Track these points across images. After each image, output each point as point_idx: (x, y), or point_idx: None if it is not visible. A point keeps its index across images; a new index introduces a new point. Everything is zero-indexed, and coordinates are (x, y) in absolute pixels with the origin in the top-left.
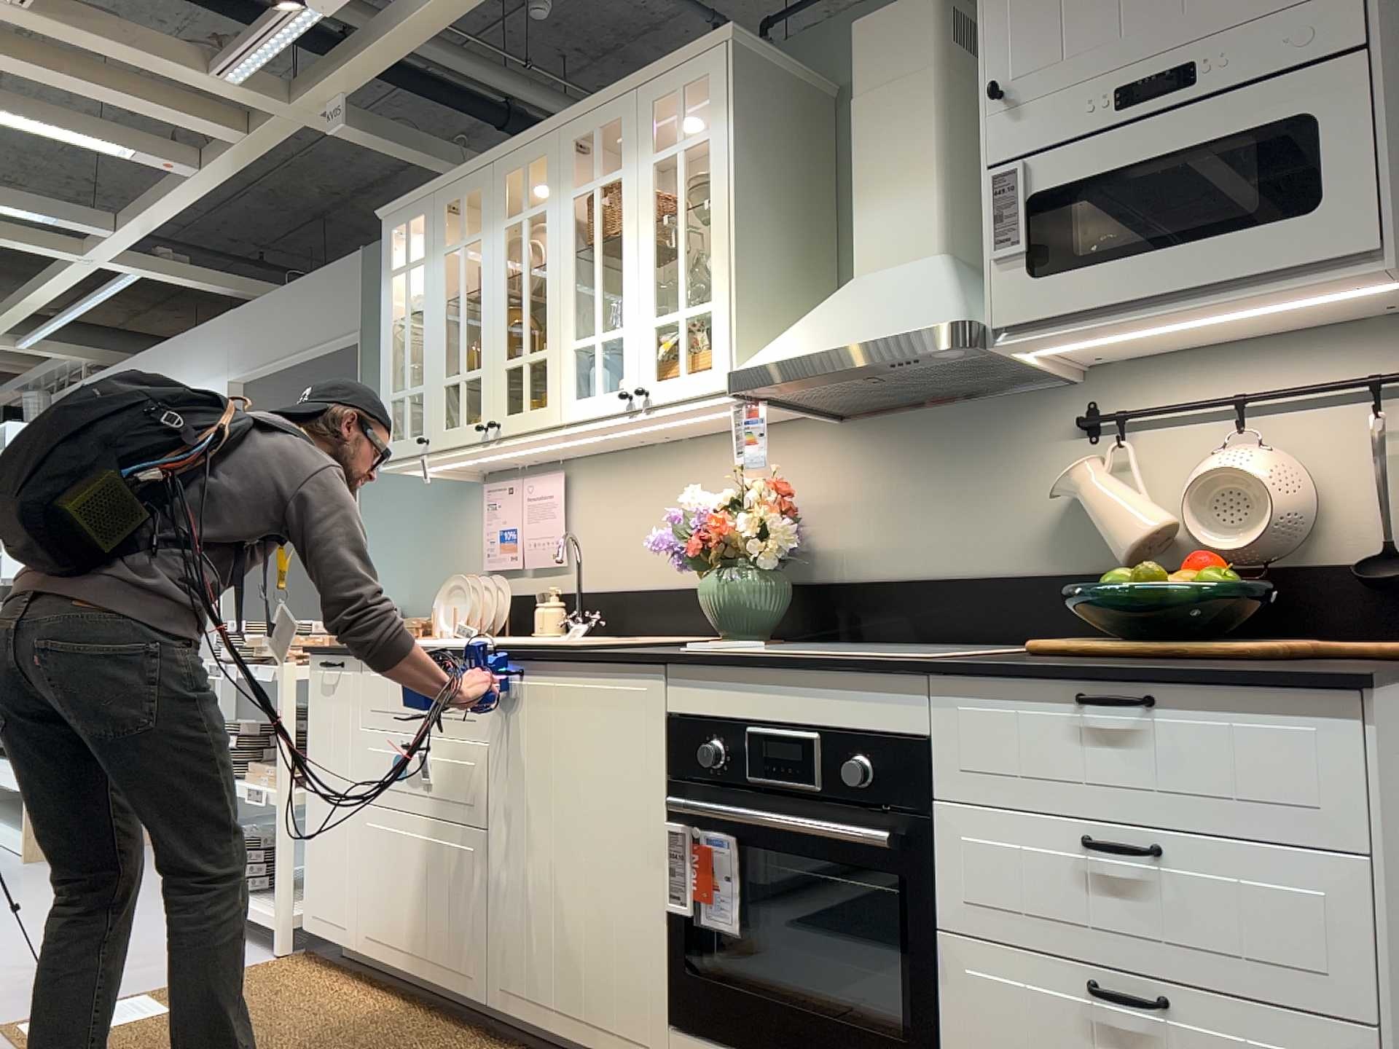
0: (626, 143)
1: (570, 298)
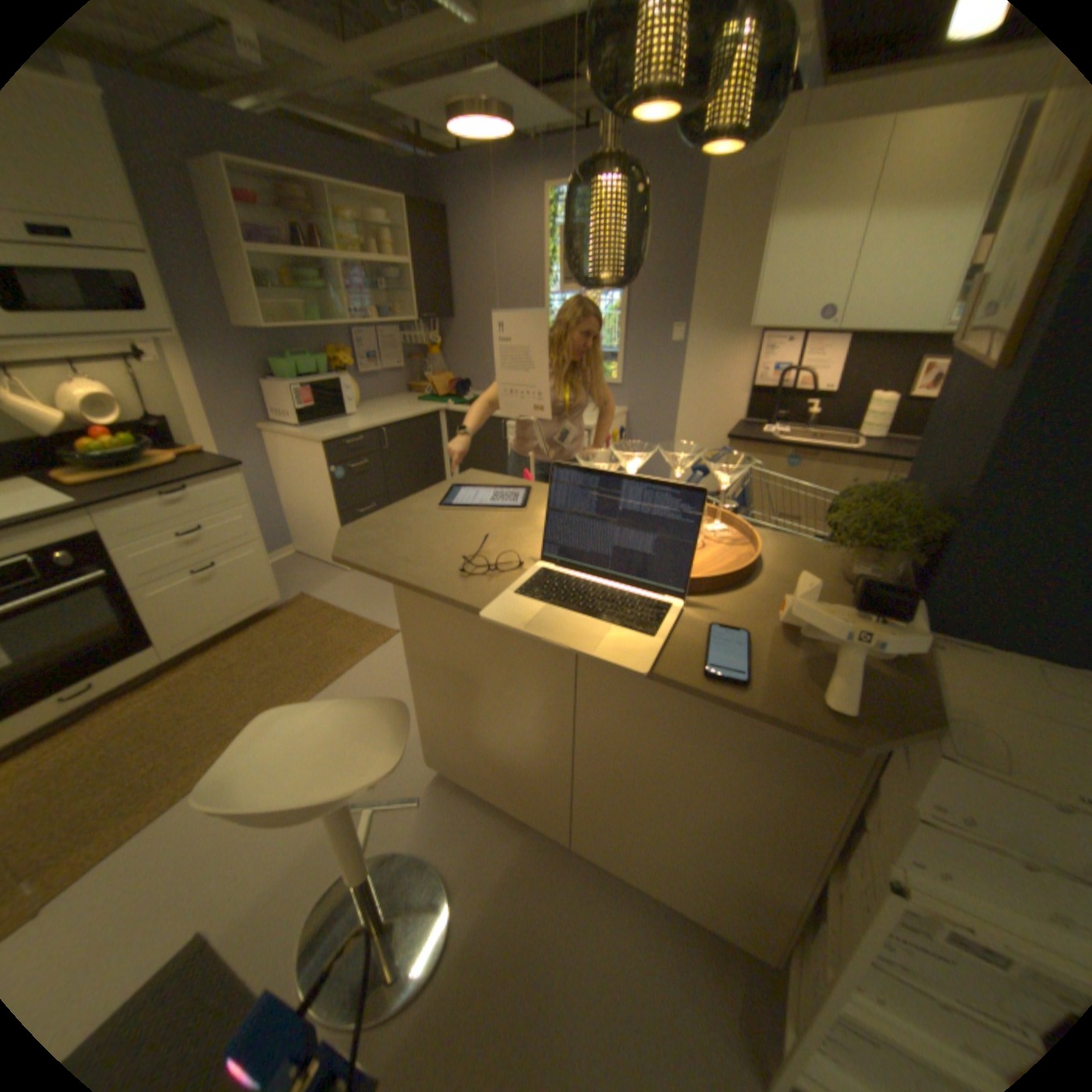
0: None
1: None
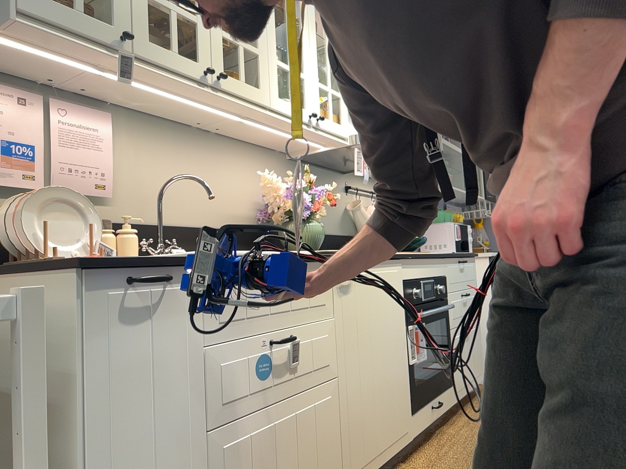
0: None
1: (273, 30)
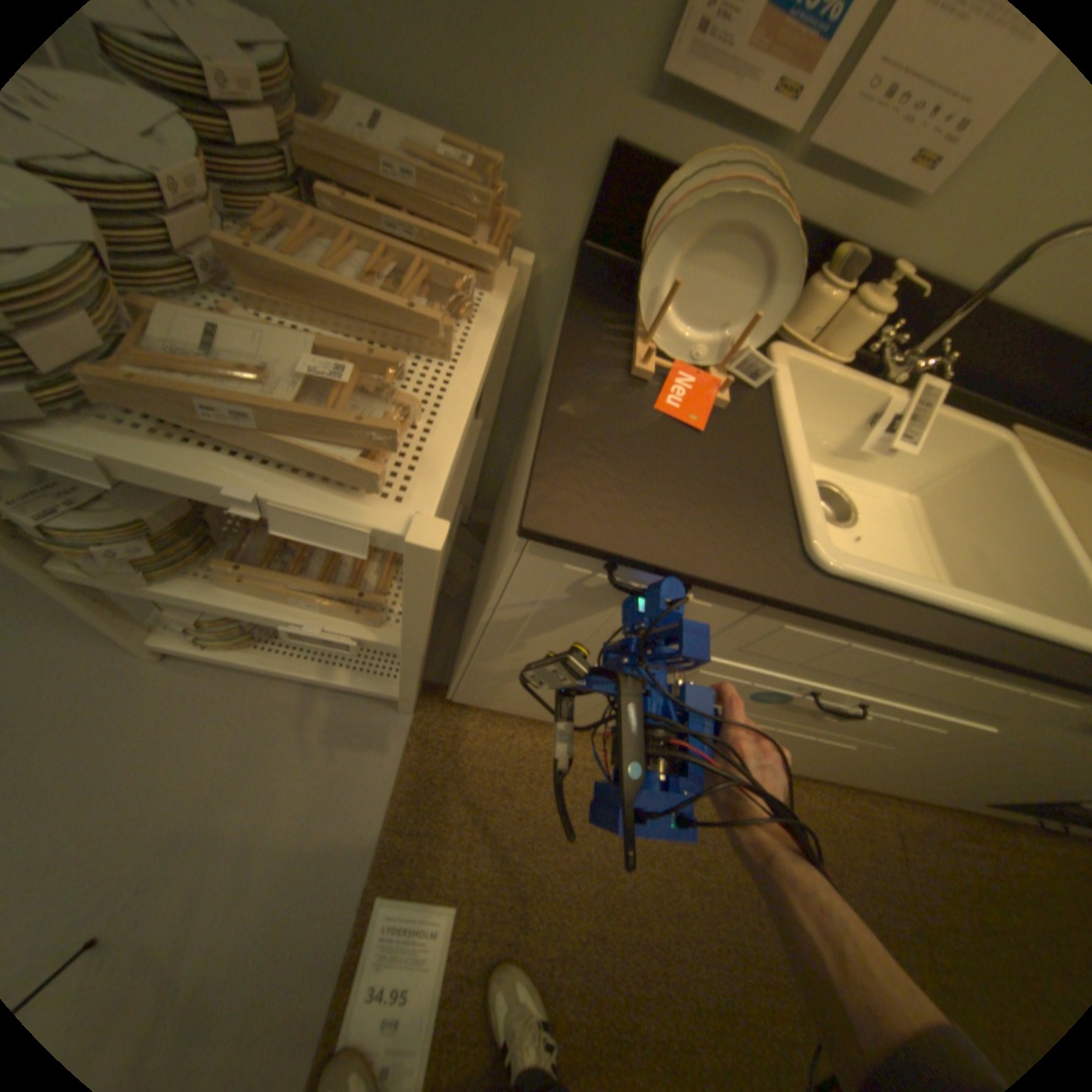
0: None
1: None
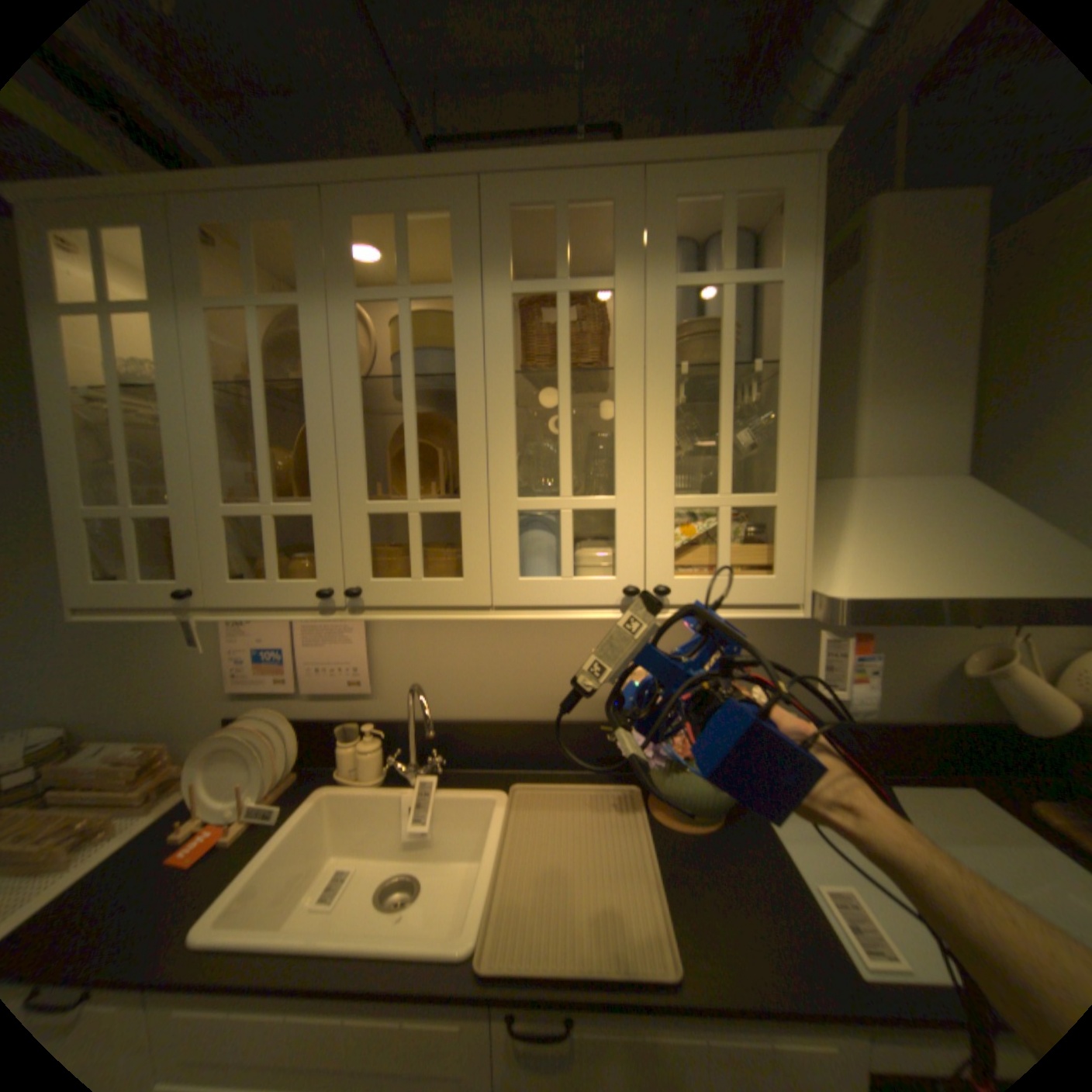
0: (624, 236)
1: (508, 438)
